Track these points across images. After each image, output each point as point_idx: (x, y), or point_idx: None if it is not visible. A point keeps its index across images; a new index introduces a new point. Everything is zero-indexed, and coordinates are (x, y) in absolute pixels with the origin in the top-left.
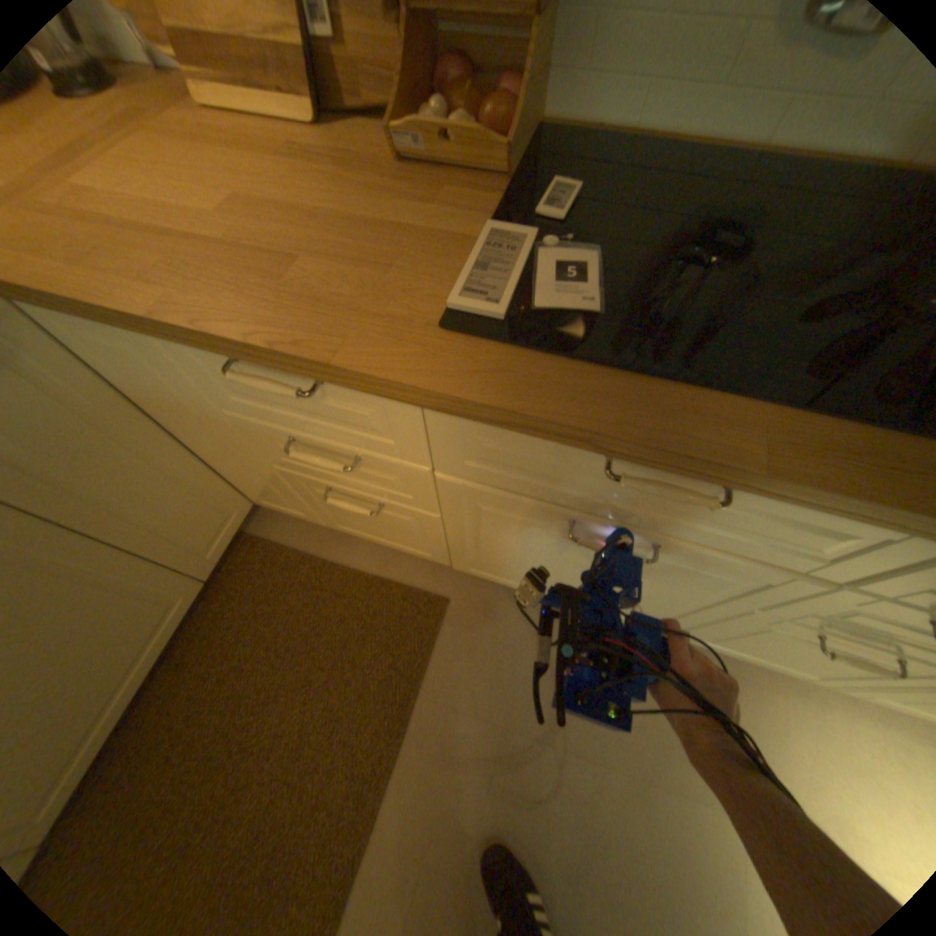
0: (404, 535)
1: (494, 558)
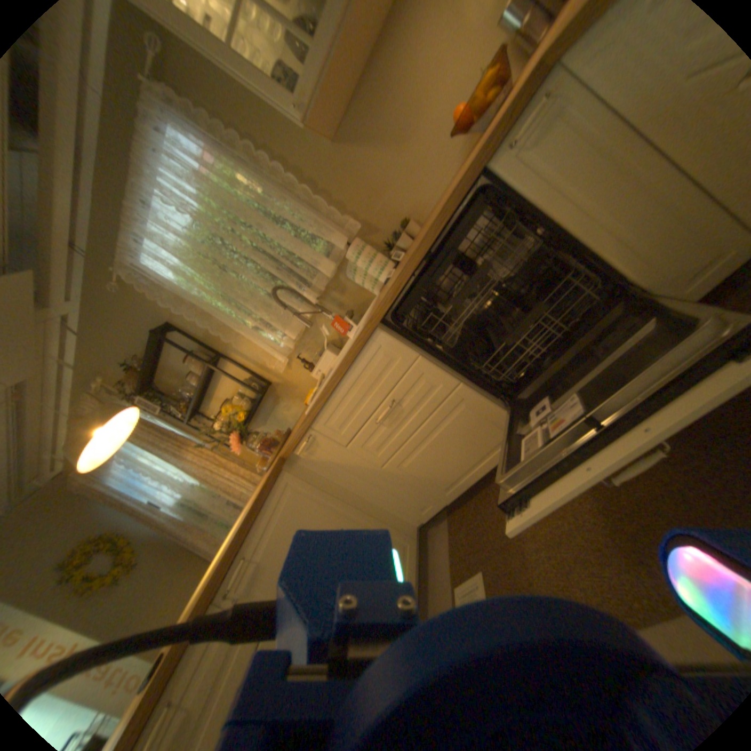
0: None
1: None
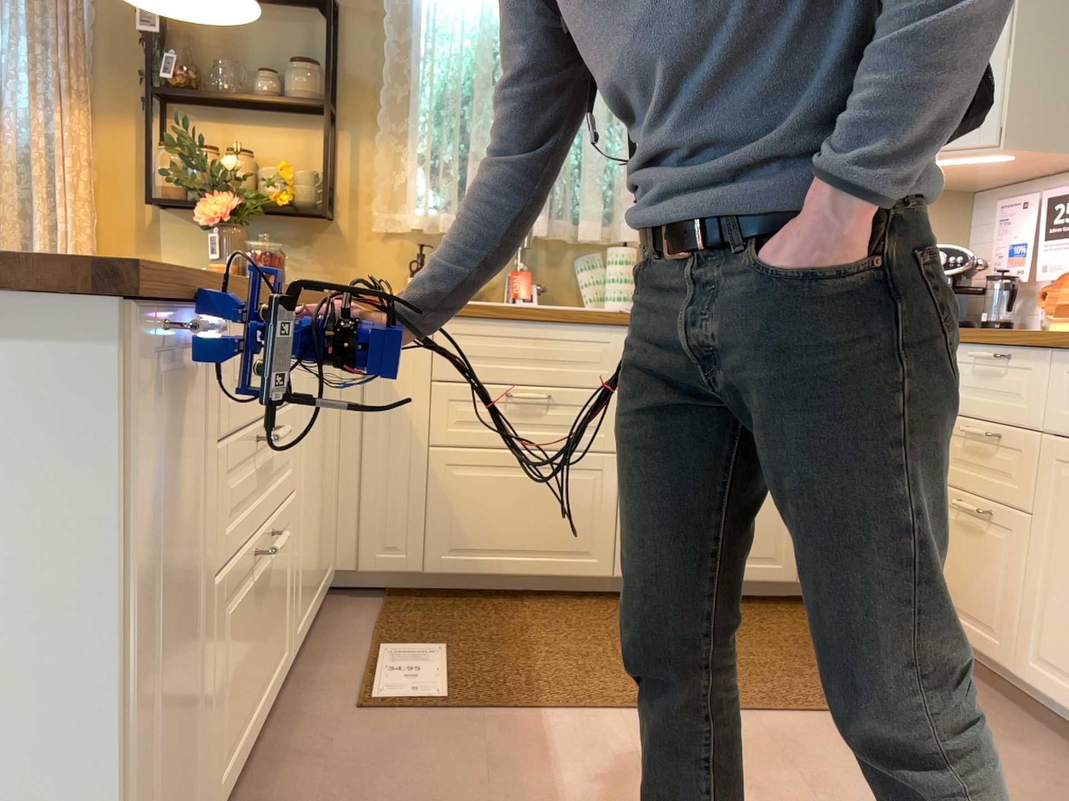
0: (990, 589)
1: (1061, 605)
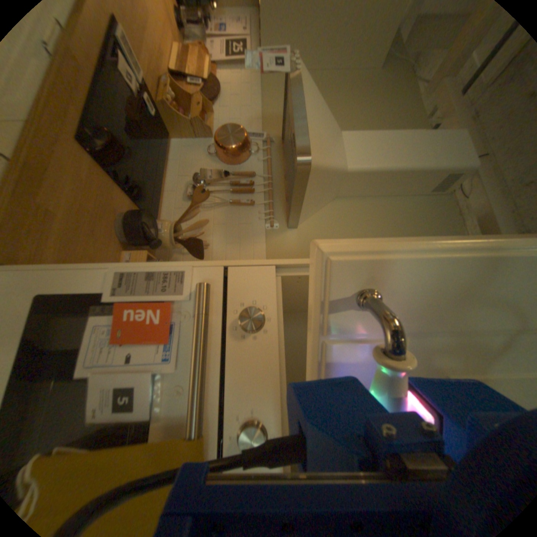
0: None
1: None
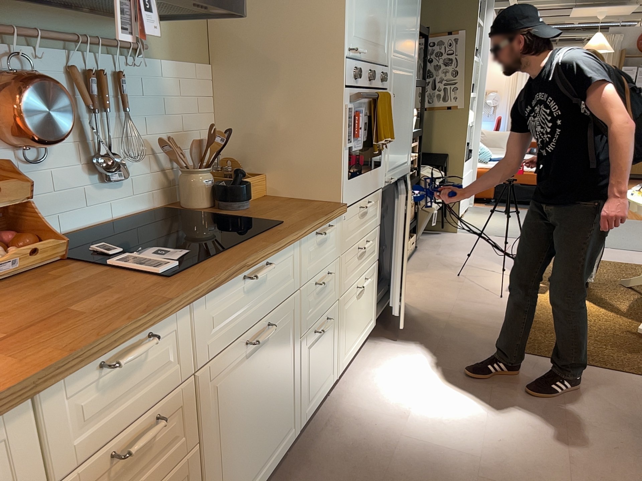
0: None
1: (229, 465)
